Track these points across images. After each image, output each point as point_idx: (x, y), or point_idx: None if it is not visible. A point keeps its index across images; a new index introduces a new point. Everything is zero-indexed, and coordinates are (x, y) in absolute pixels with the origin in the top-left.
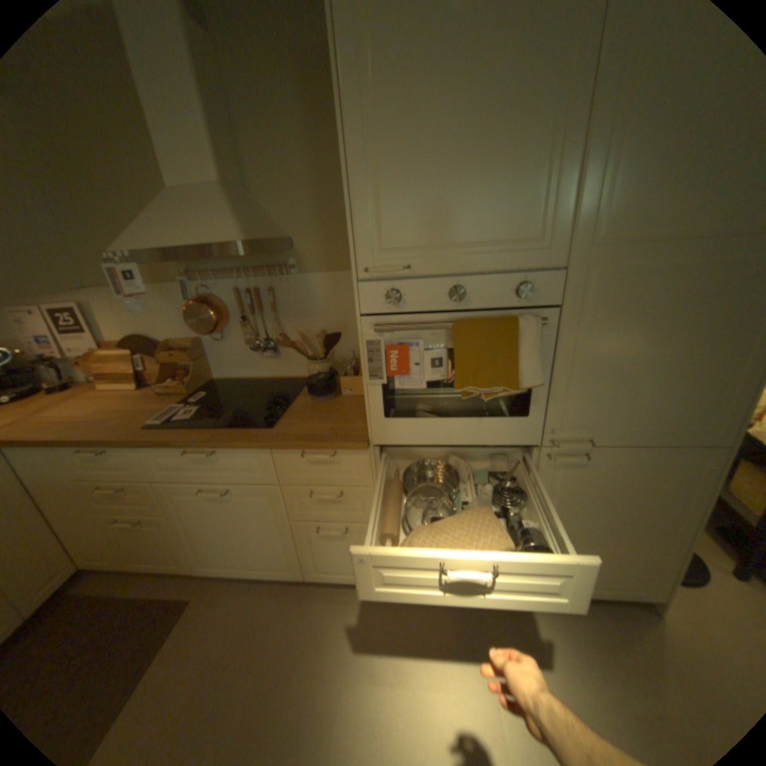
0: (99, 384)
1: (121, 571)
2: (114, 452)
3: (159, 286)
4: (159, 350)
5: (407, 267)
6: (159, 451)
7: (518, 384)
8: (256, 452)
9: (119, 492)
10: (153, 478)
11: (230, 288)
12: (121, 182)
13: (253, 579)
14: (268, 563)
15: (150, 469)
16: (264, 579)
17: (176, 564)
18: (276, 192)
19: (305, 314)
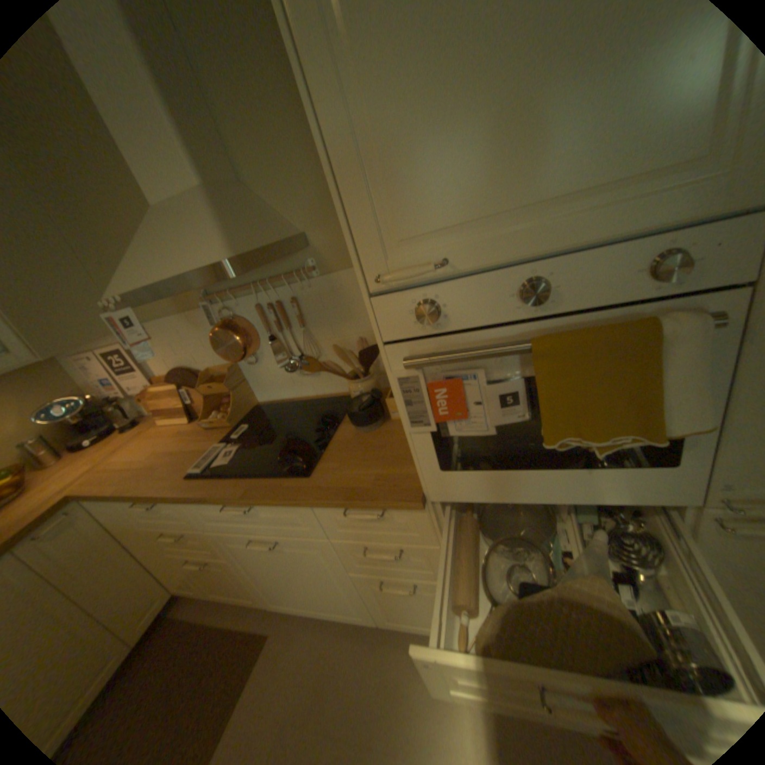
0: (158, 420)
1: (205, 599)
2: (163, 504)
3: (186, 315)
4: (200, 382)
5: (442, 262)
6: (202, 505)
7: (665, 431)
8: (294, 507)
9: (179, 540)
10: (205, 528)
11: (252, 305)
12: (123, 211)
13: (324, 619)
14: (335, 608)
15: (199, 520)
16: (335, 621)
17: (249, 600)
18: (276, 179)
19: (337, 323)
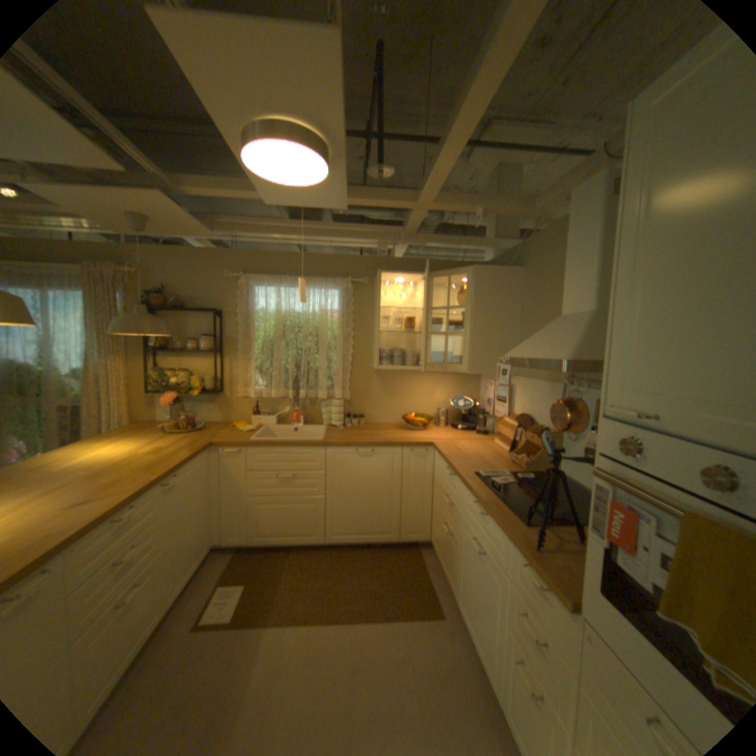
0: (497, 439)
1: (440, 561)
2: (458, 478)
3: (552, 384)
4: (531, 431)
5: (656, 420)
6: (470, 493)
7: None
8: (506, 536)
9: (451, 505)
10: (464, 510)
11: (597, 399)
12: (557, 311)
13: (478, 655)
14: (488, 652)
15: (464, 502)
16: (483, 666)
17: (455, 586)
18: None
19: None
